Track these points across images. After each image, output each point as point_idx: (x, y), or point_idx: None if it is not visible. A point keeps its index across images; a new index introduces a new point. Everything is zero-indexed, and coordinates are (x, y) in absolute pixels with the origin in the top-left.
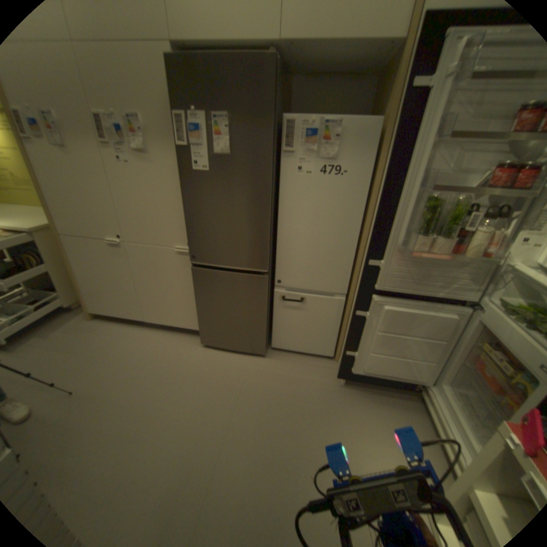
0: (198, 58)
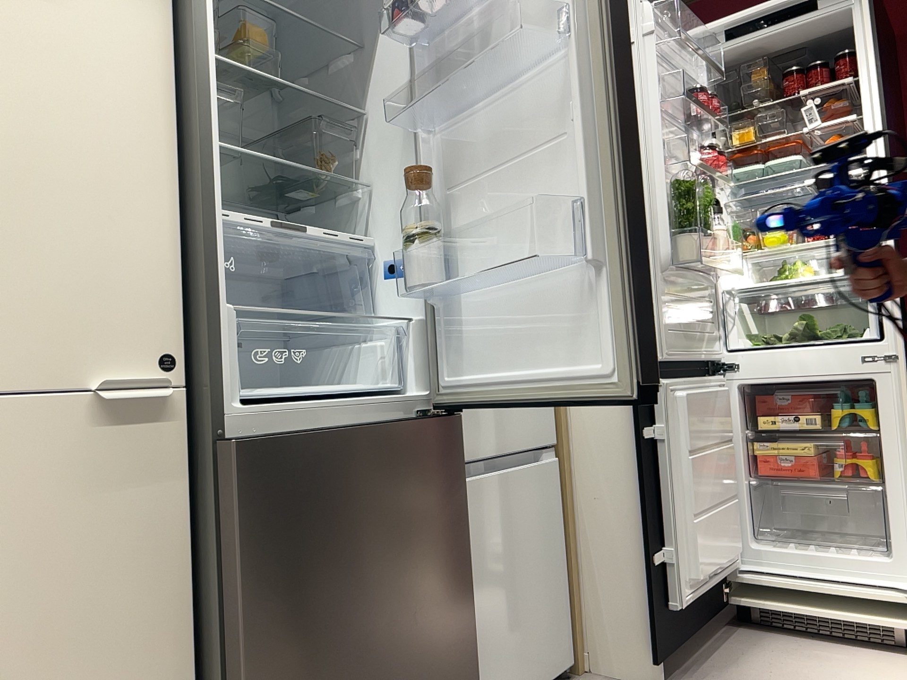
0: None
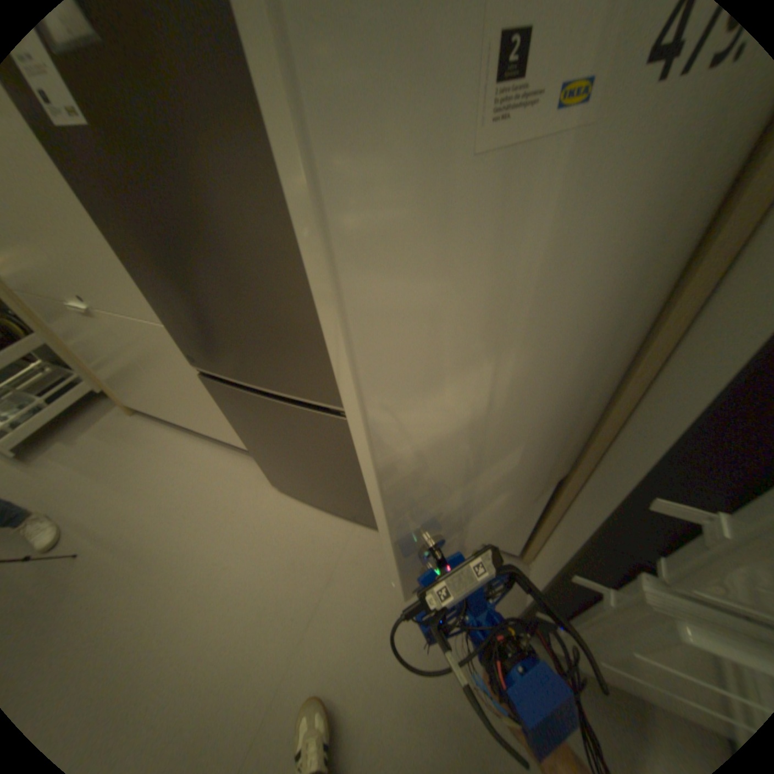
0: None
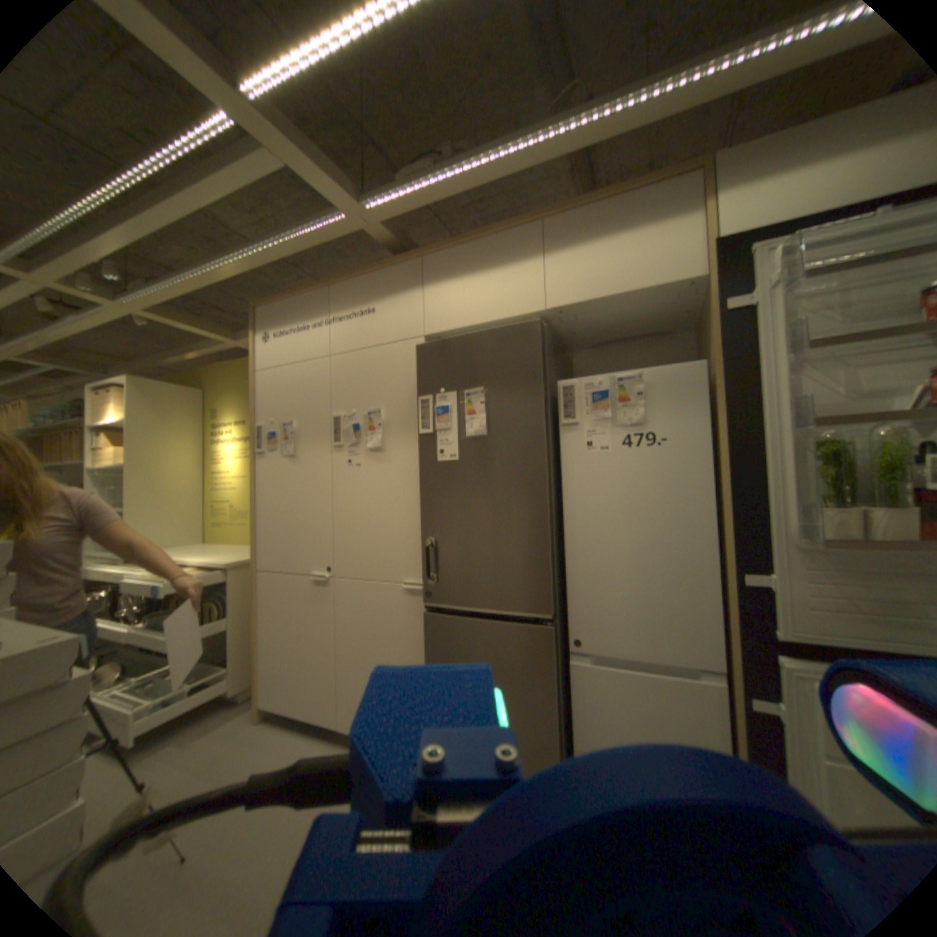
0: (451, 341)
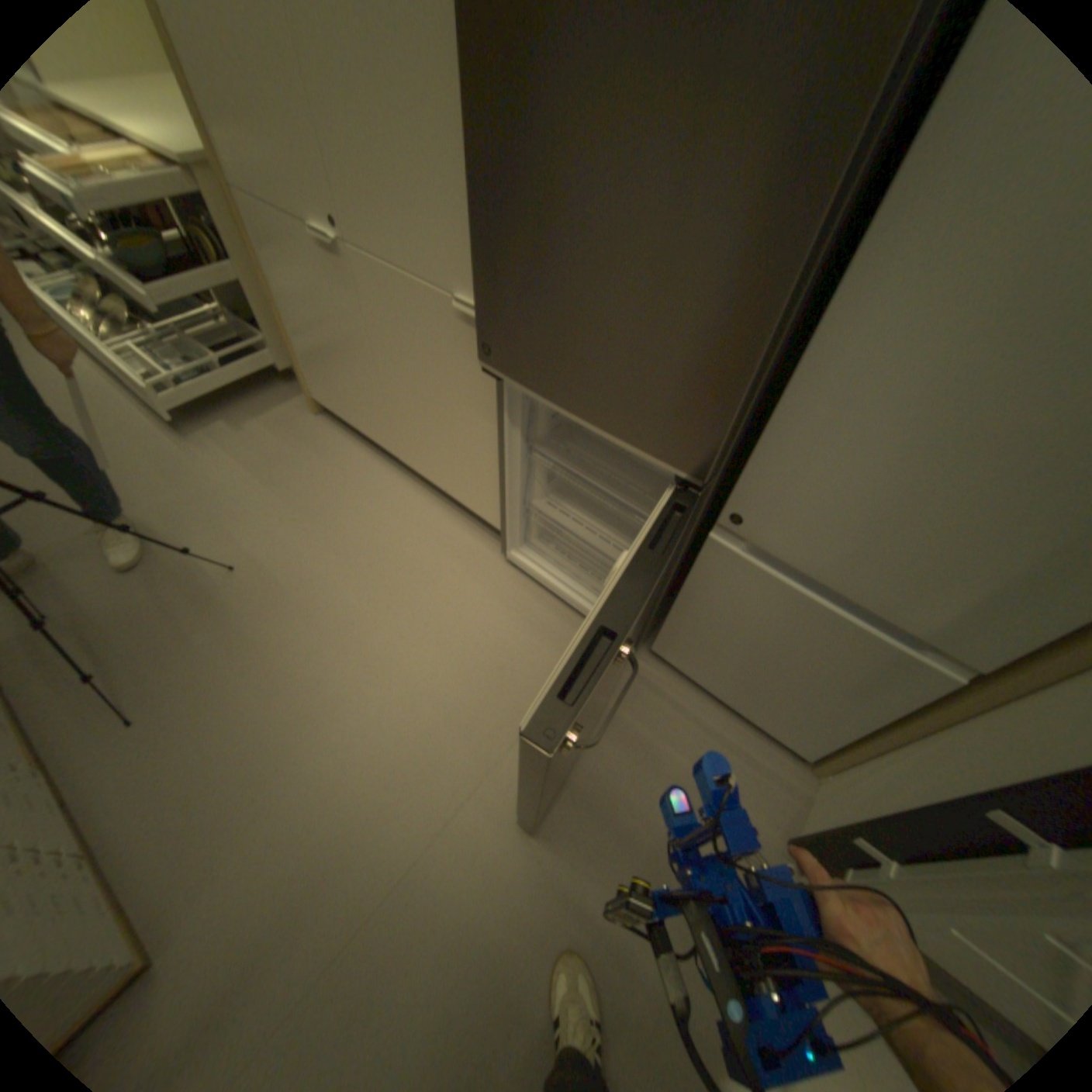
0: None
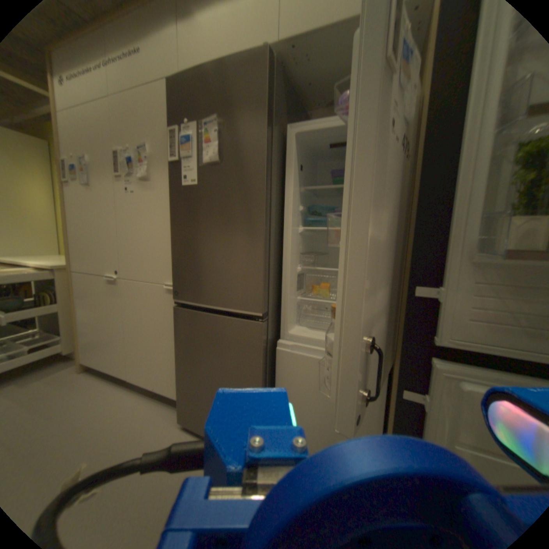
0: (193, 72)
